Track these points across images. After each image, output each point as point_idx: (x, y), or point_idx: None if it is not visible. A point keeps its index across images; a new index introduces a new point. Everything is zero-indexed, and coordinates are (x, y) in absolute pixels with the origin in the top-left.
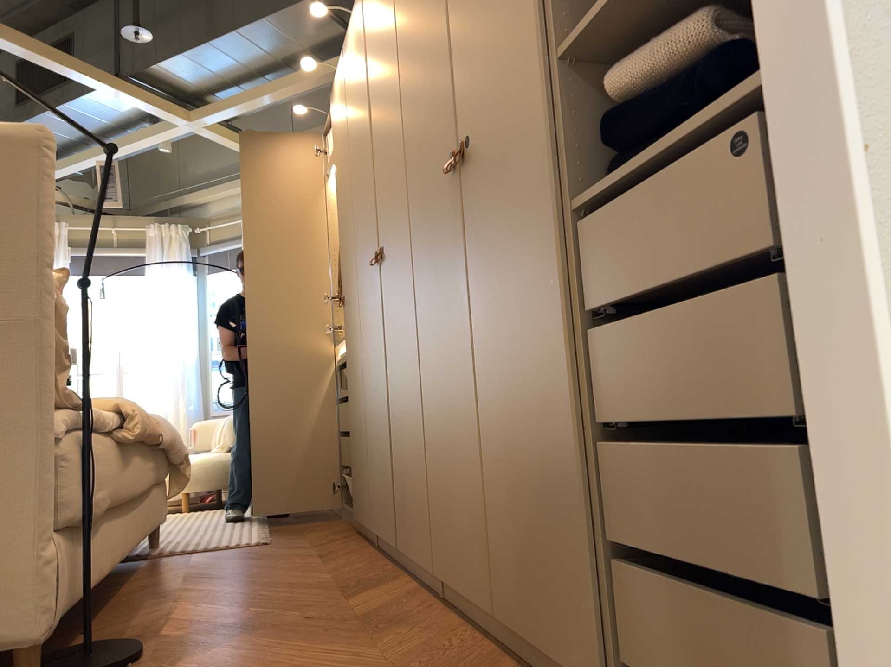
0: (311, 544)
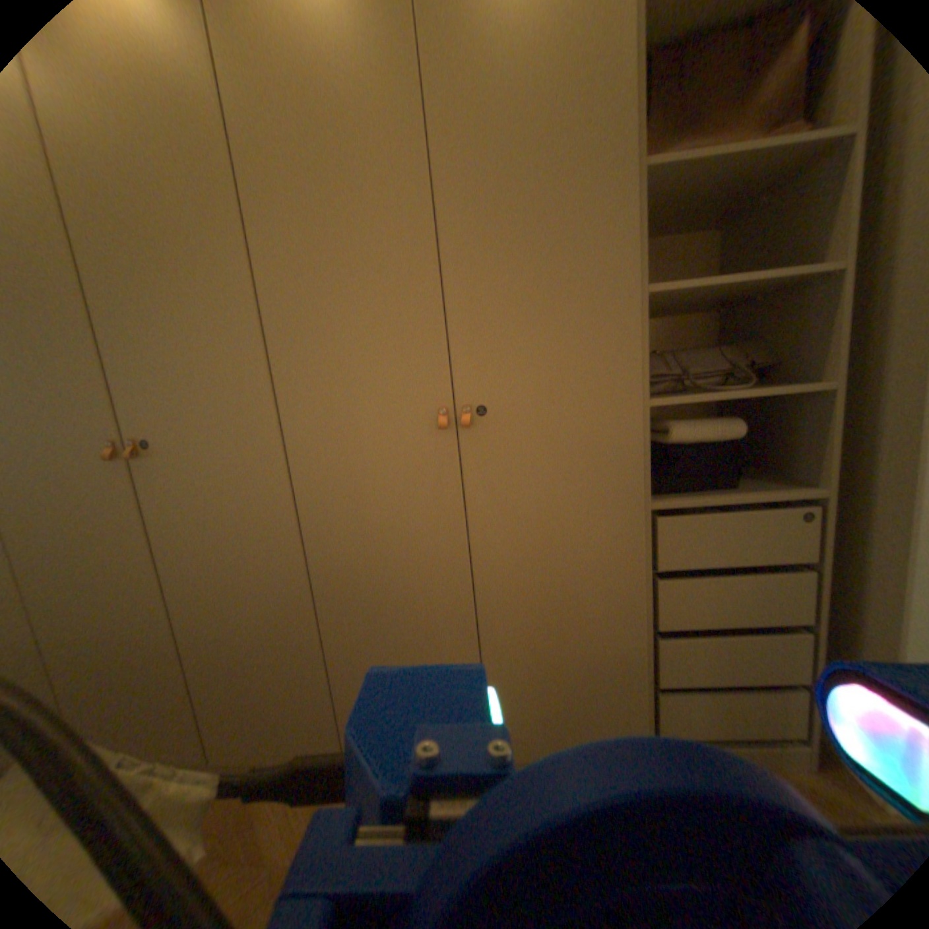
0: None
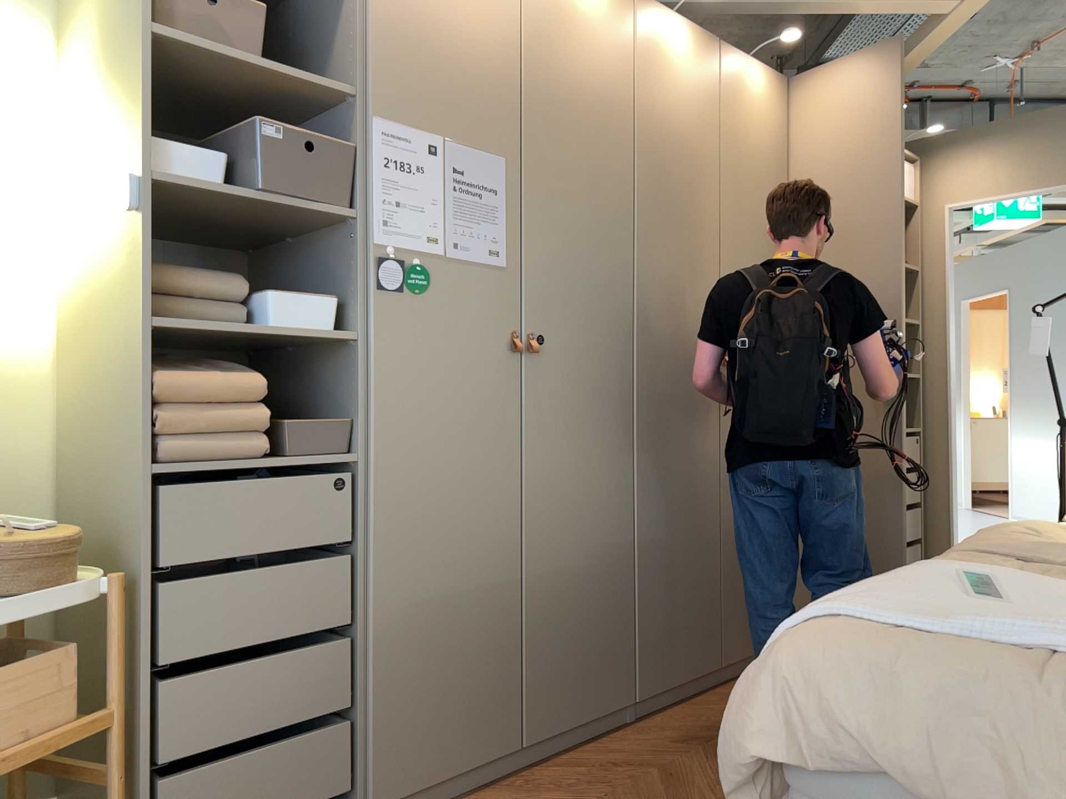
0: (628, 785)
